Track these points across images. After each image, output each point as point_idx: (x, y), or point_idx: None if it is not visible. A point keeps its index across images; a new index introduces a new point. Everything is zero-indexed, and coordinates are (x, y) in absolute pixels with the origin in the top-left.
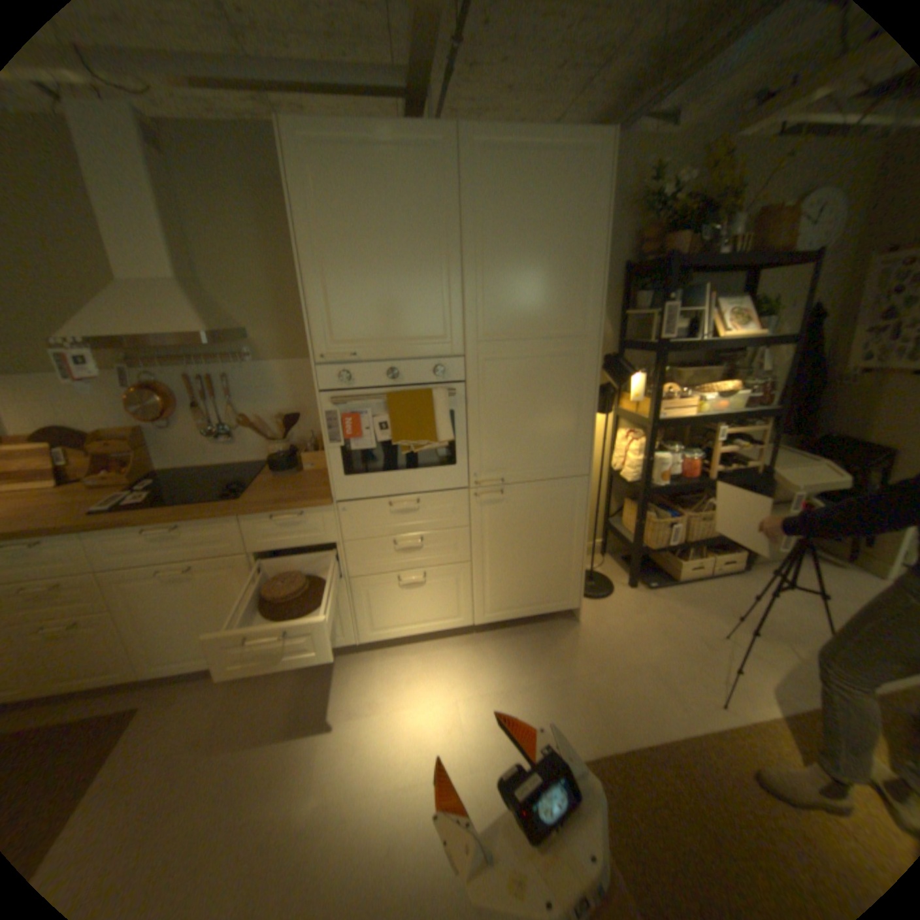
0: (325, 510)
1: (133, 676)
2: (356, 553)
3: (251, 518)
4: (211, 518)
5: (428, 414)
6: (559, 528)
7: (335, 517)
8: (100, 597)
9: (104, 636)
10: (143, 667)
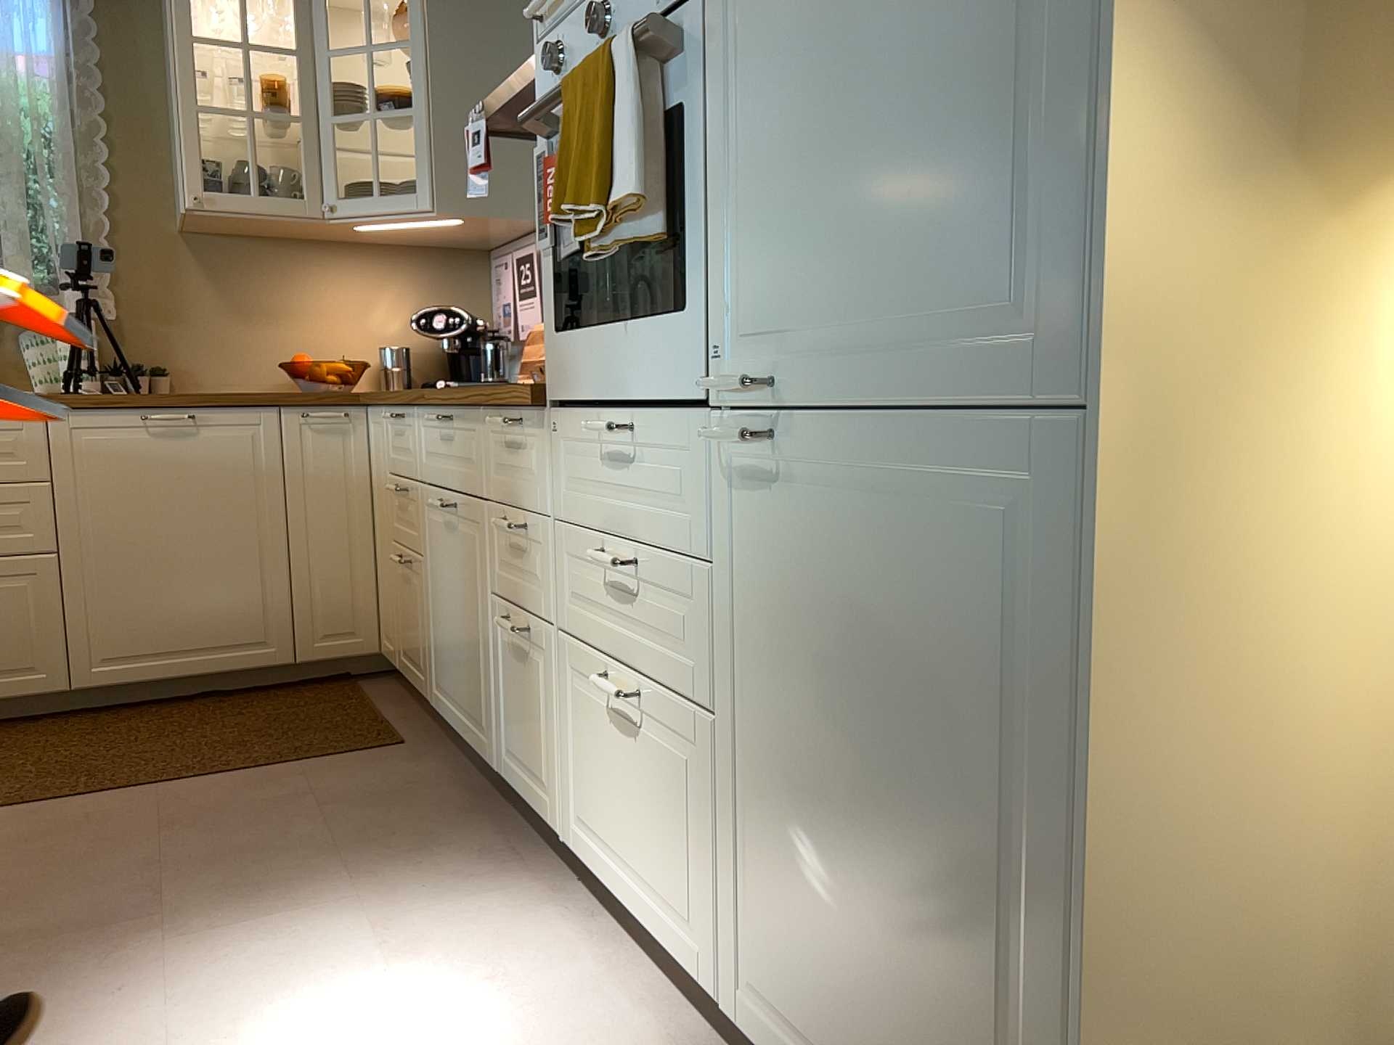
0: (541, 422)
1: (428, 693)
2: (567, 565)
3: (489, 418)
4: (460, 404)
5: (608, 114)
6: (976, 726)
7: (550, 447)
8: (420, 527)
9: (419, 598)
10: (431, 680)
